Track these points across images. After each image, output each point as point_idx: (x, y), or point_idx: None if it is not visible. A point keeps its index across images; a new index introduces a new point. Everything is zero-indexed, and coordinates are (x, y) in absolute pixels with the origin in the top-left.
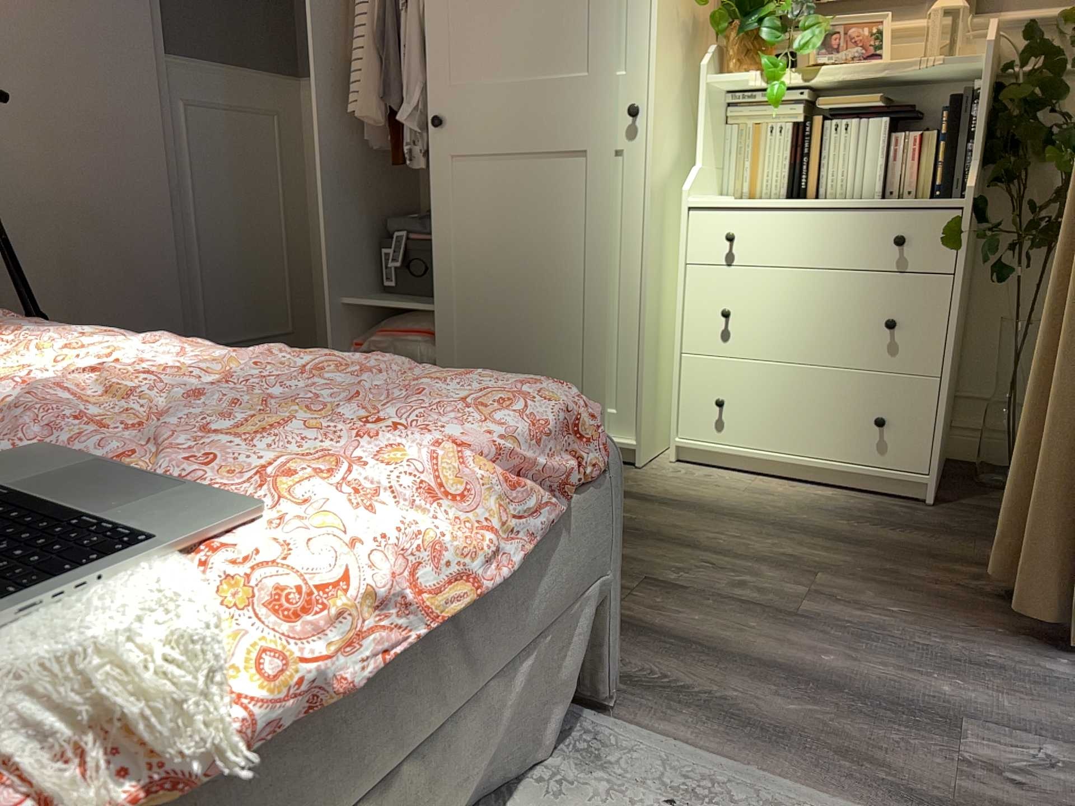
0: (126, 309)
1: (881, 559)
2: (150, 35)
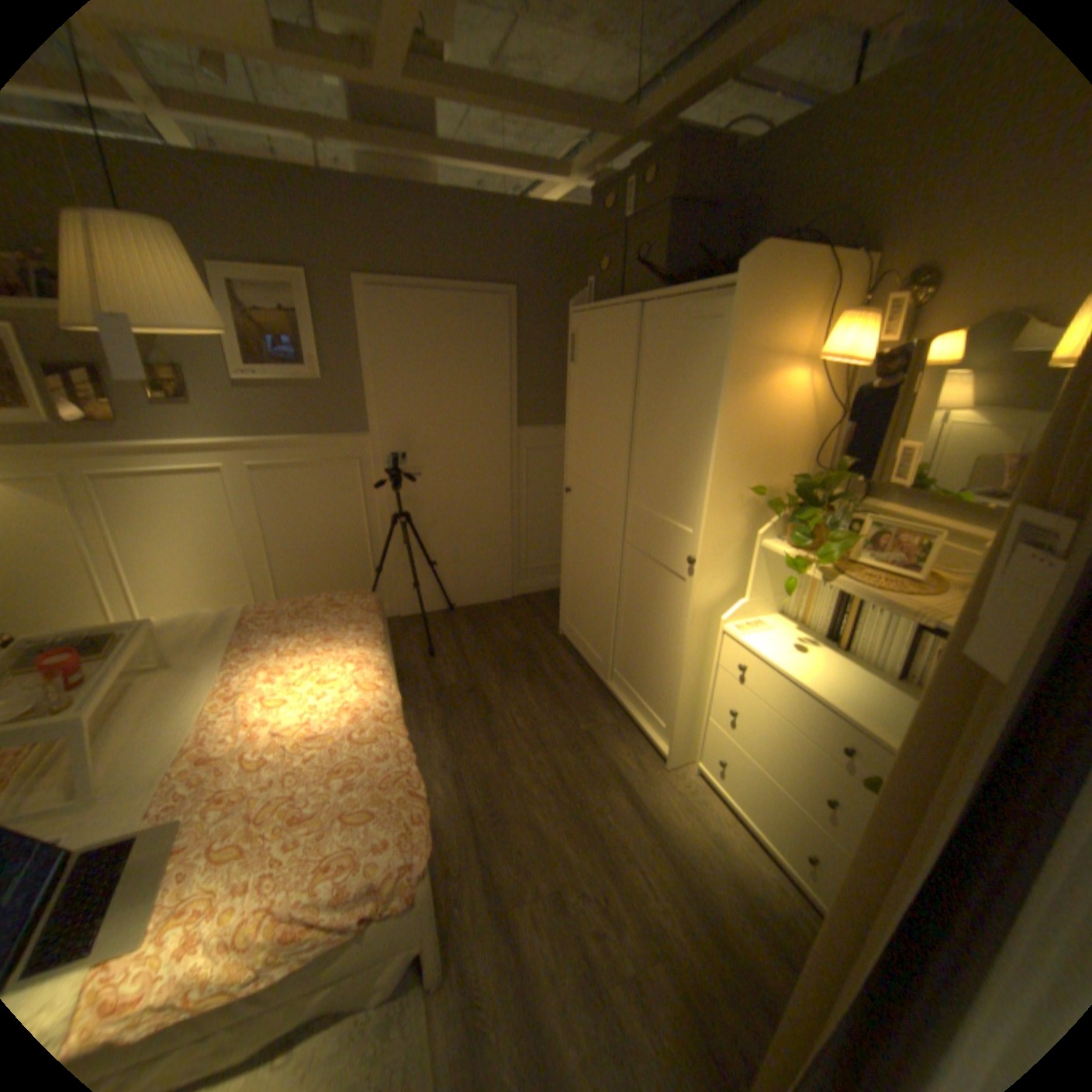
0: (480, 553)
1: (727, 975)
2: (506, 420)
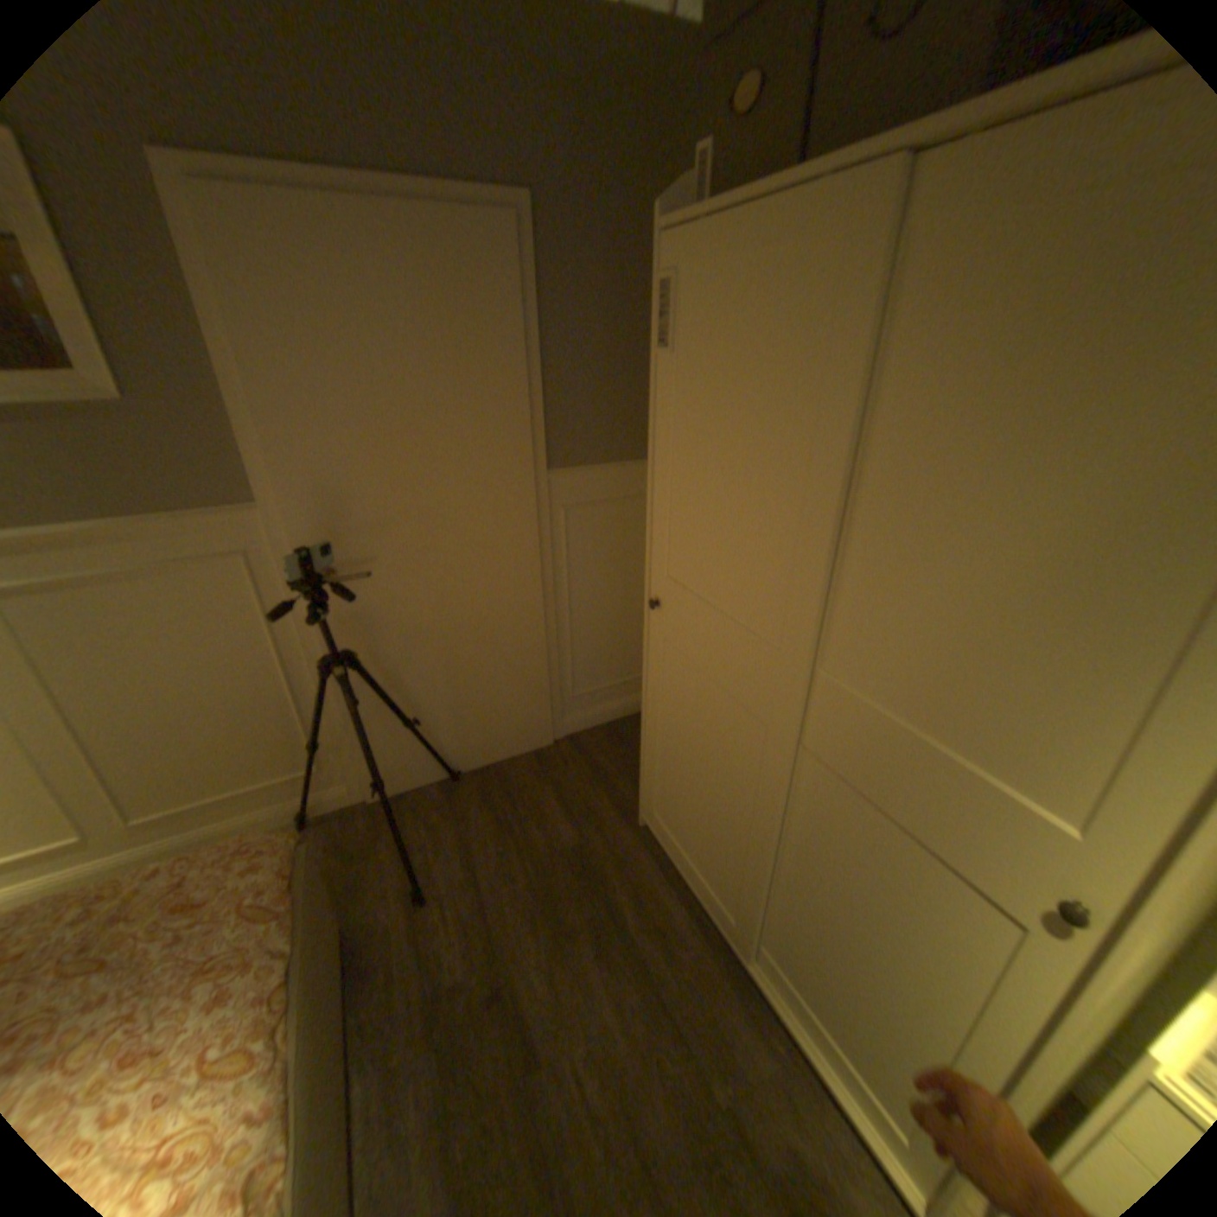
0: (496, 687)
1: None
2: (526, 461)
